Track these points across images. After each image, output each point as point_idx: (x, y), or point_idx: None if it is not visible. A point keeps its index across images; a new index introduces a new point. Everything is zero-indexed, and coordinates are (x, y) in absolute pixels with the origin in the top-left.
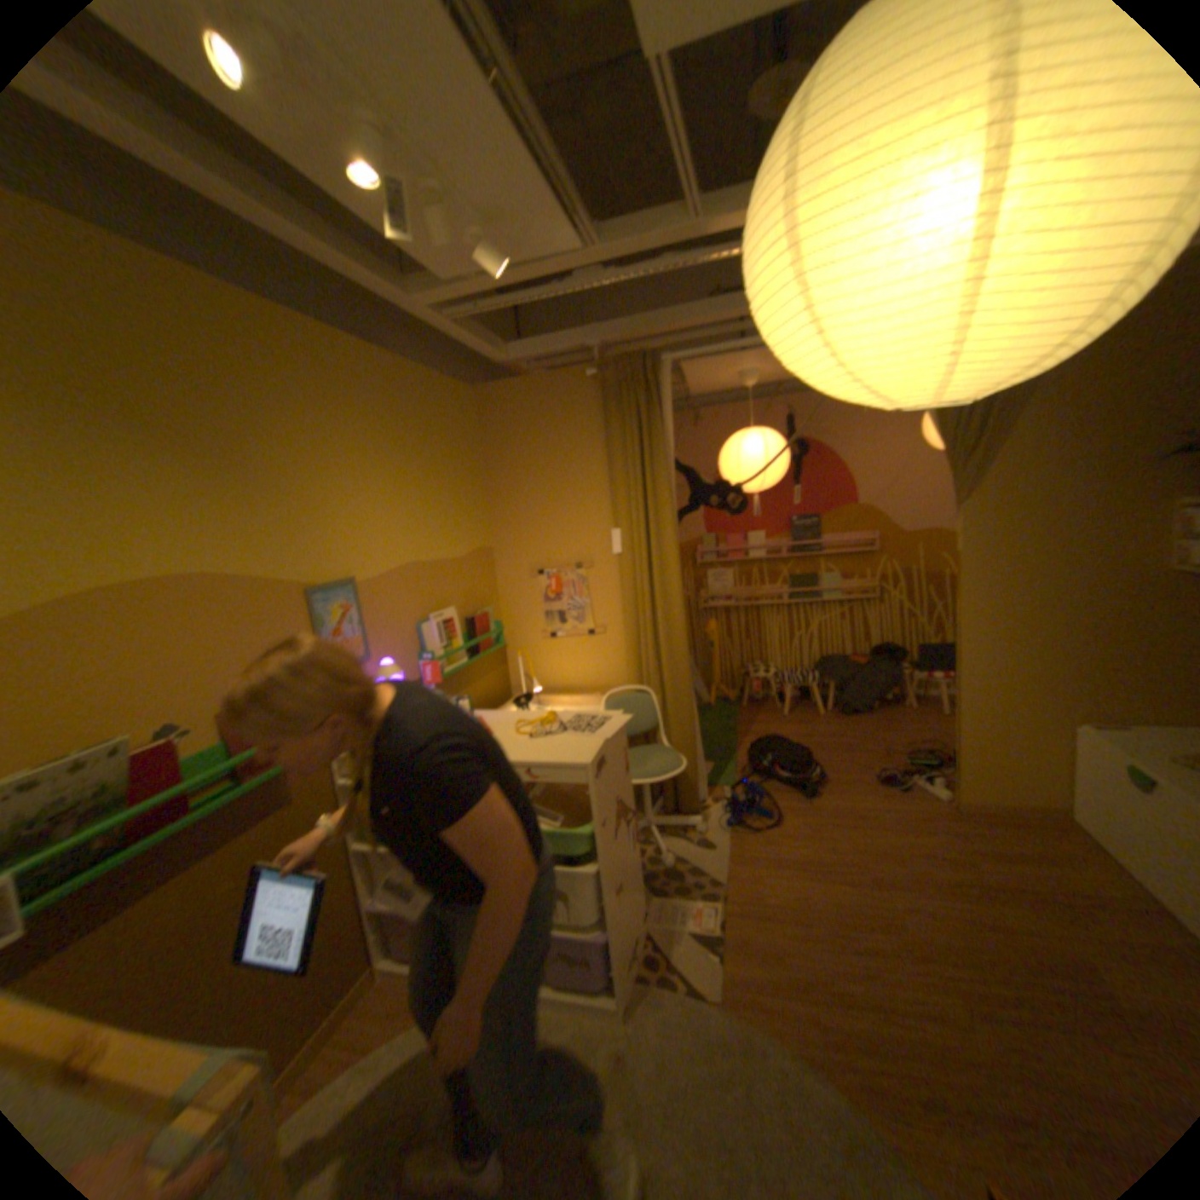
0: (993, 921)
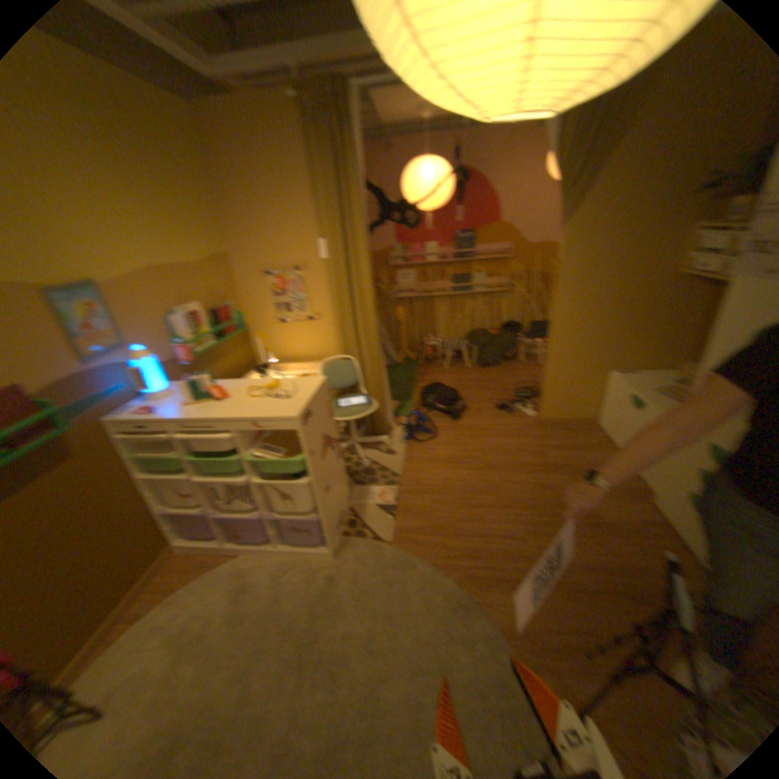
0: (548, 483)
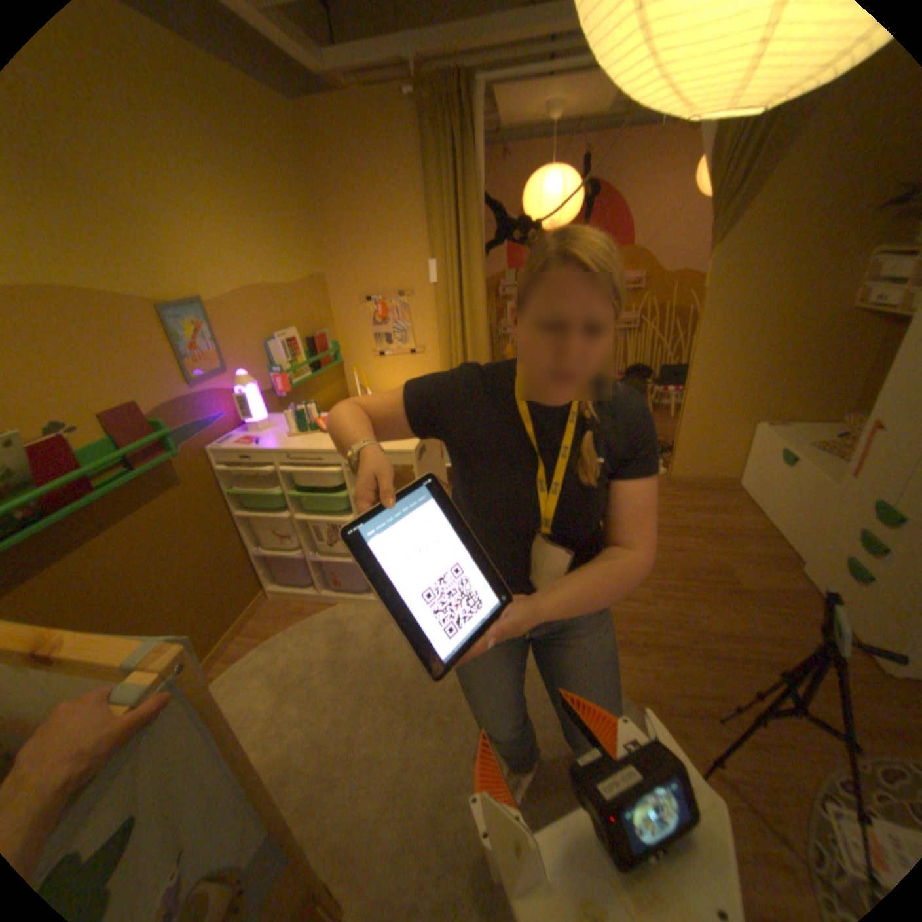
0: (677, 545)
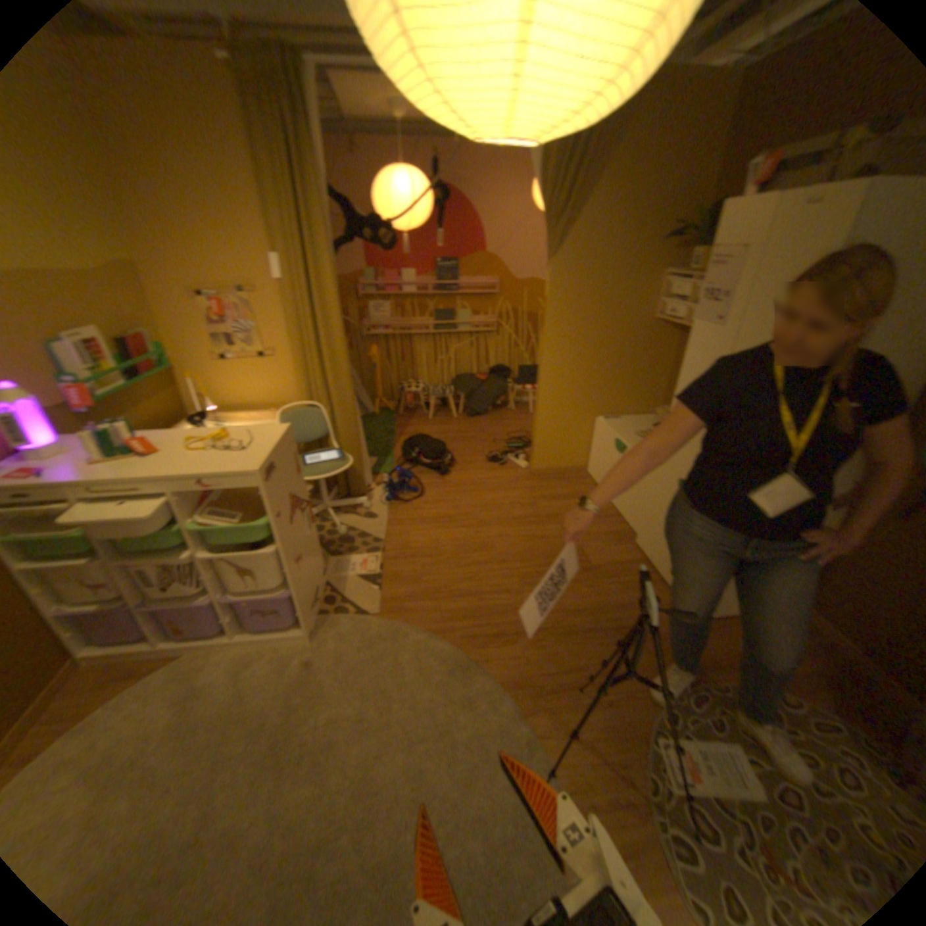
0: (538, 533)
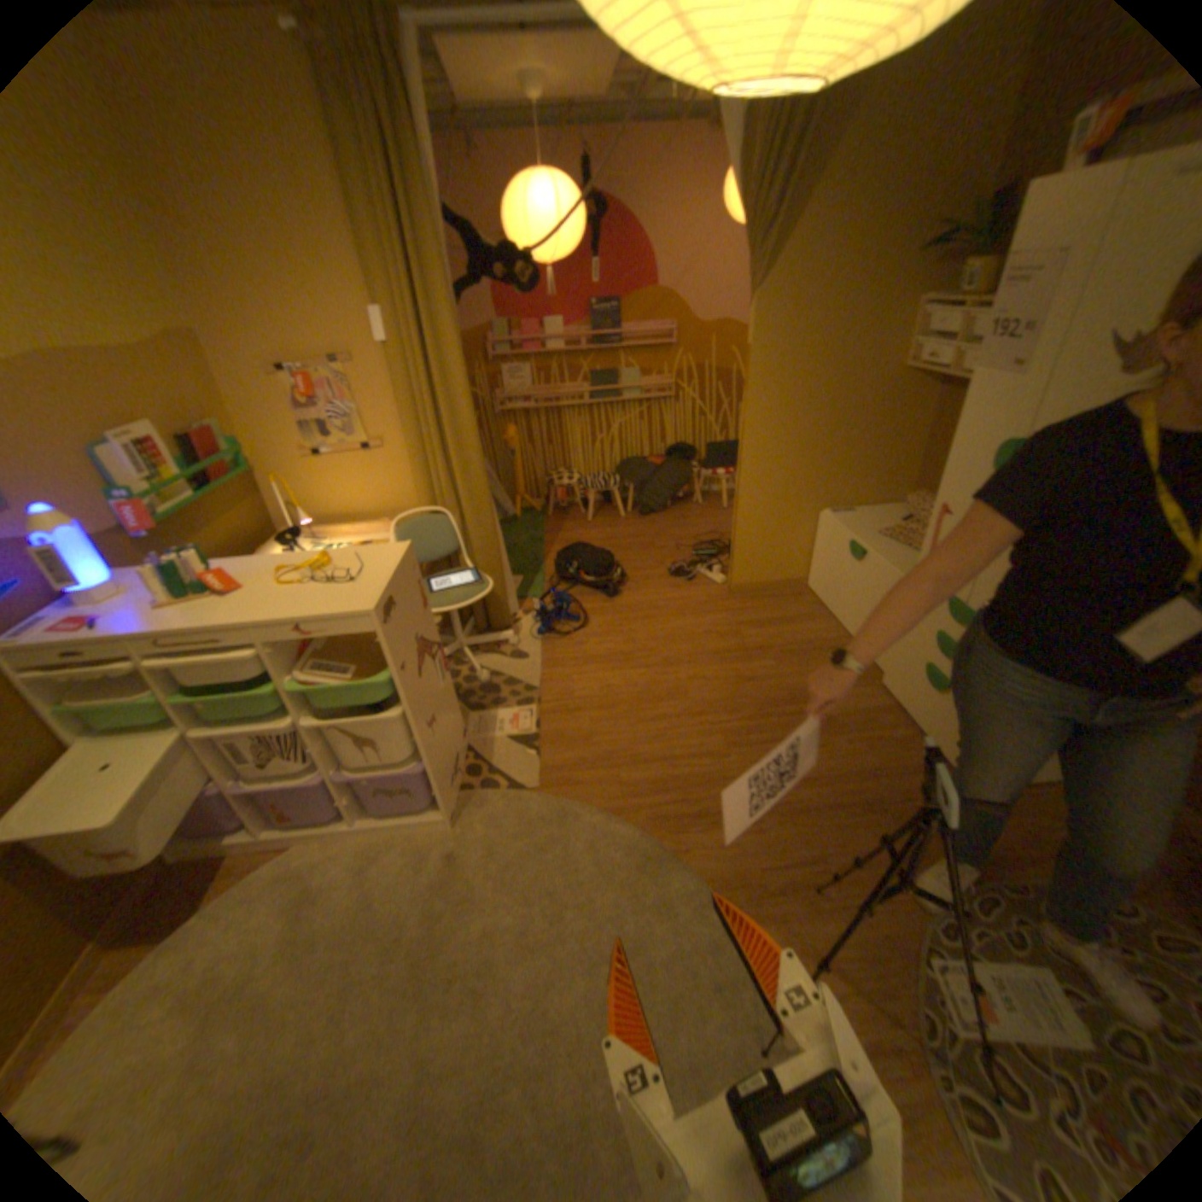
0: (746, 673)
